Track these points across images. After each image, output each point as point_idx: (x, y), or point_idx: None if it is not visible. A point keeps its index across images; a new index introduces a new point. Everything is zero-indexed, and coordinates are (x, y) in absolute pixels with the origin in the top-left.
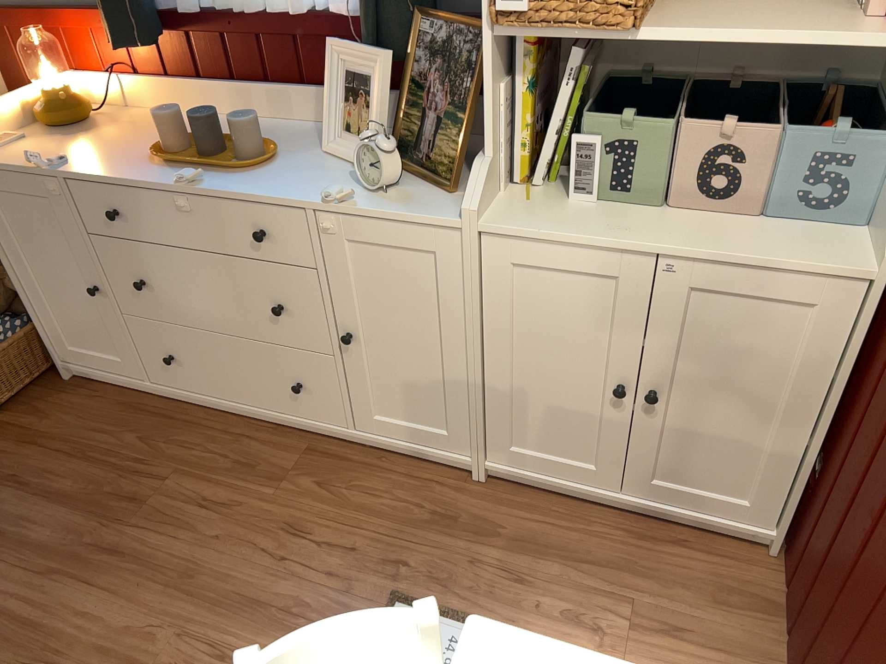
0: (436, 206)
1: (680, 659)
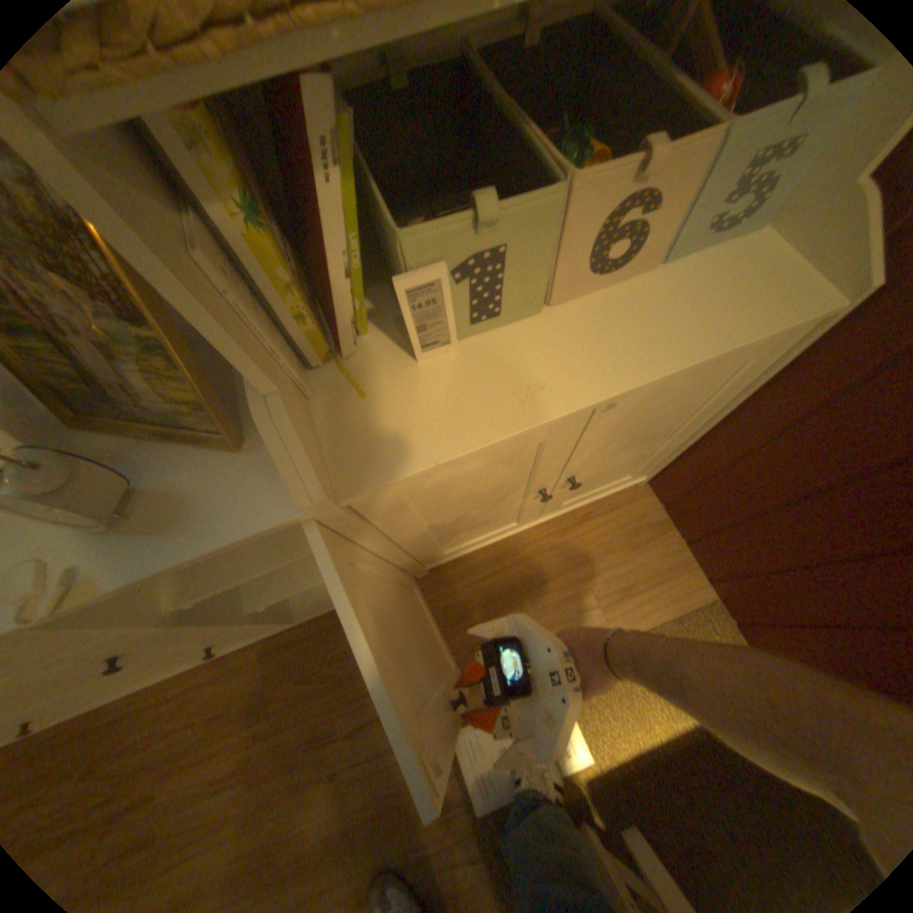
0: (232, 496)
1: (649, 615)
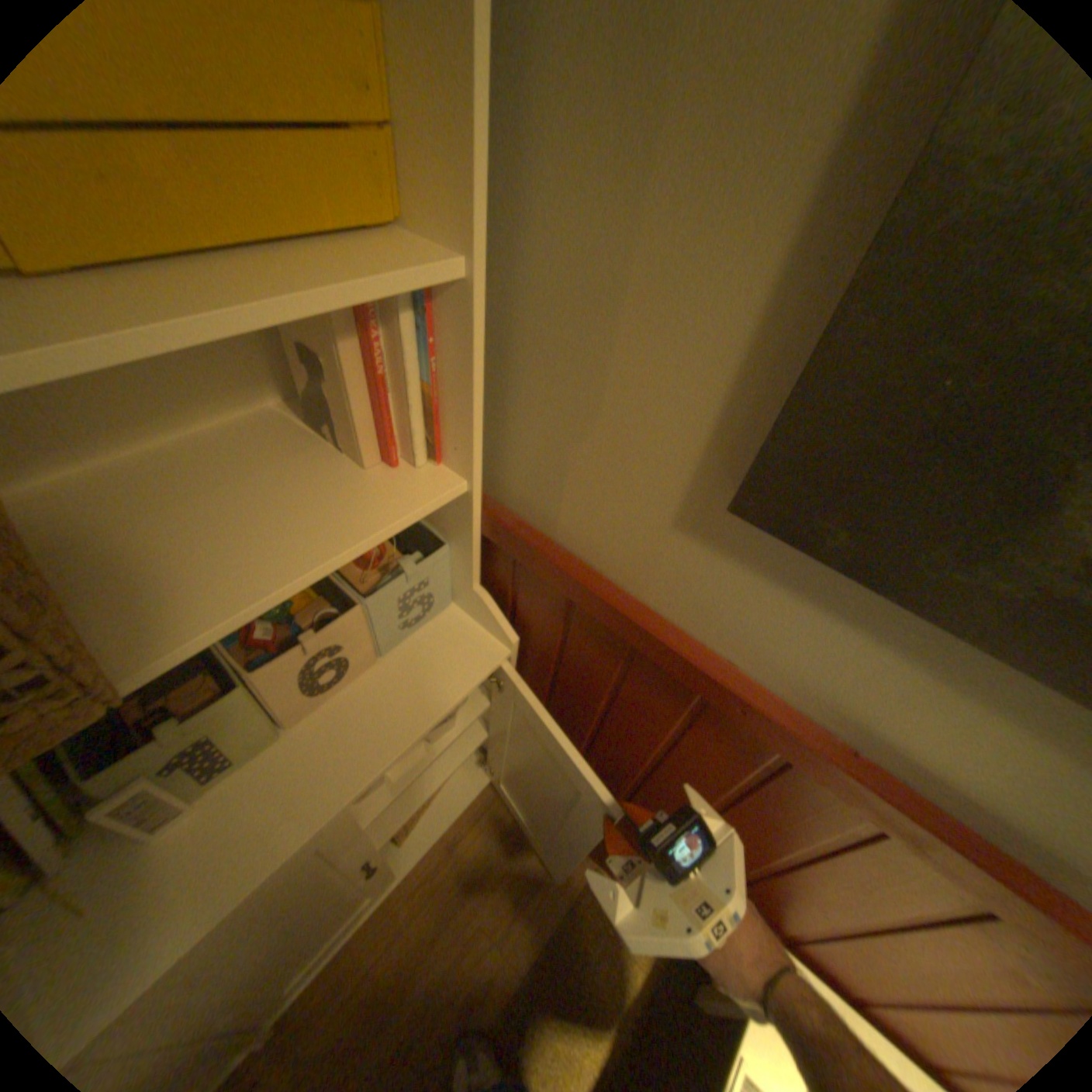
0: None
1: (542, 924)
